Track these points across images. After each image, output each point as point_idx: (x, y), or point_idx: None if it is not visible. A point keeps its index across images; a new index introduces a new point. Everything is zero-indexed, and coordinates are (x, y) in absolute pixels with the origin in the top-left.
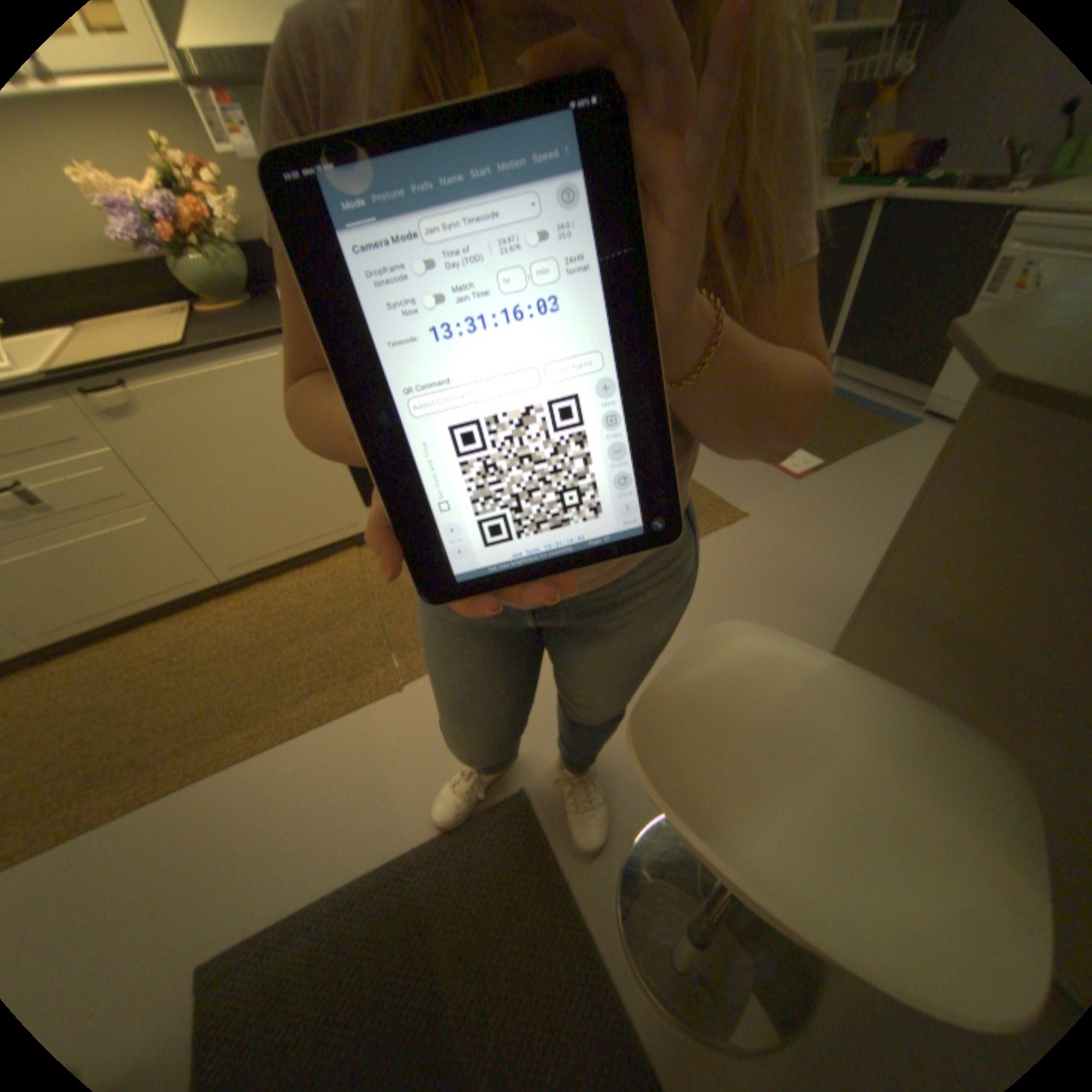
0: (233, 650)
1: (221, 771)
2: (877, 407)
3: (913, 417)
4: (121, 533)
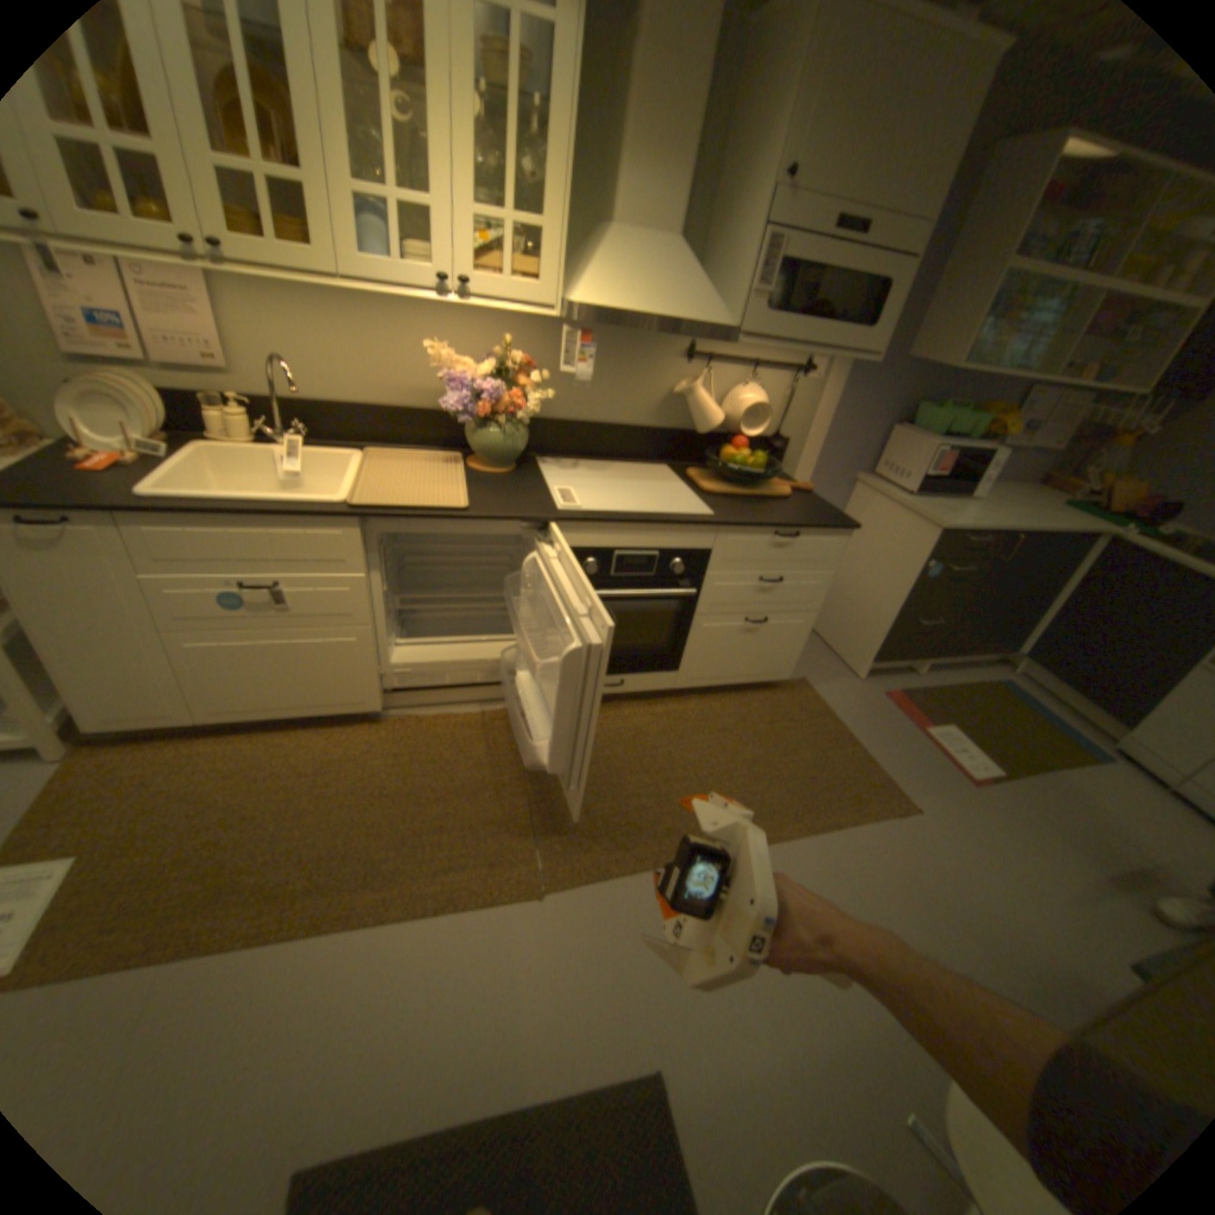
0: (377, 791)
1: (348, 933)
2: (1066, 728)
3: (1105, 754)
4: (329, 646)
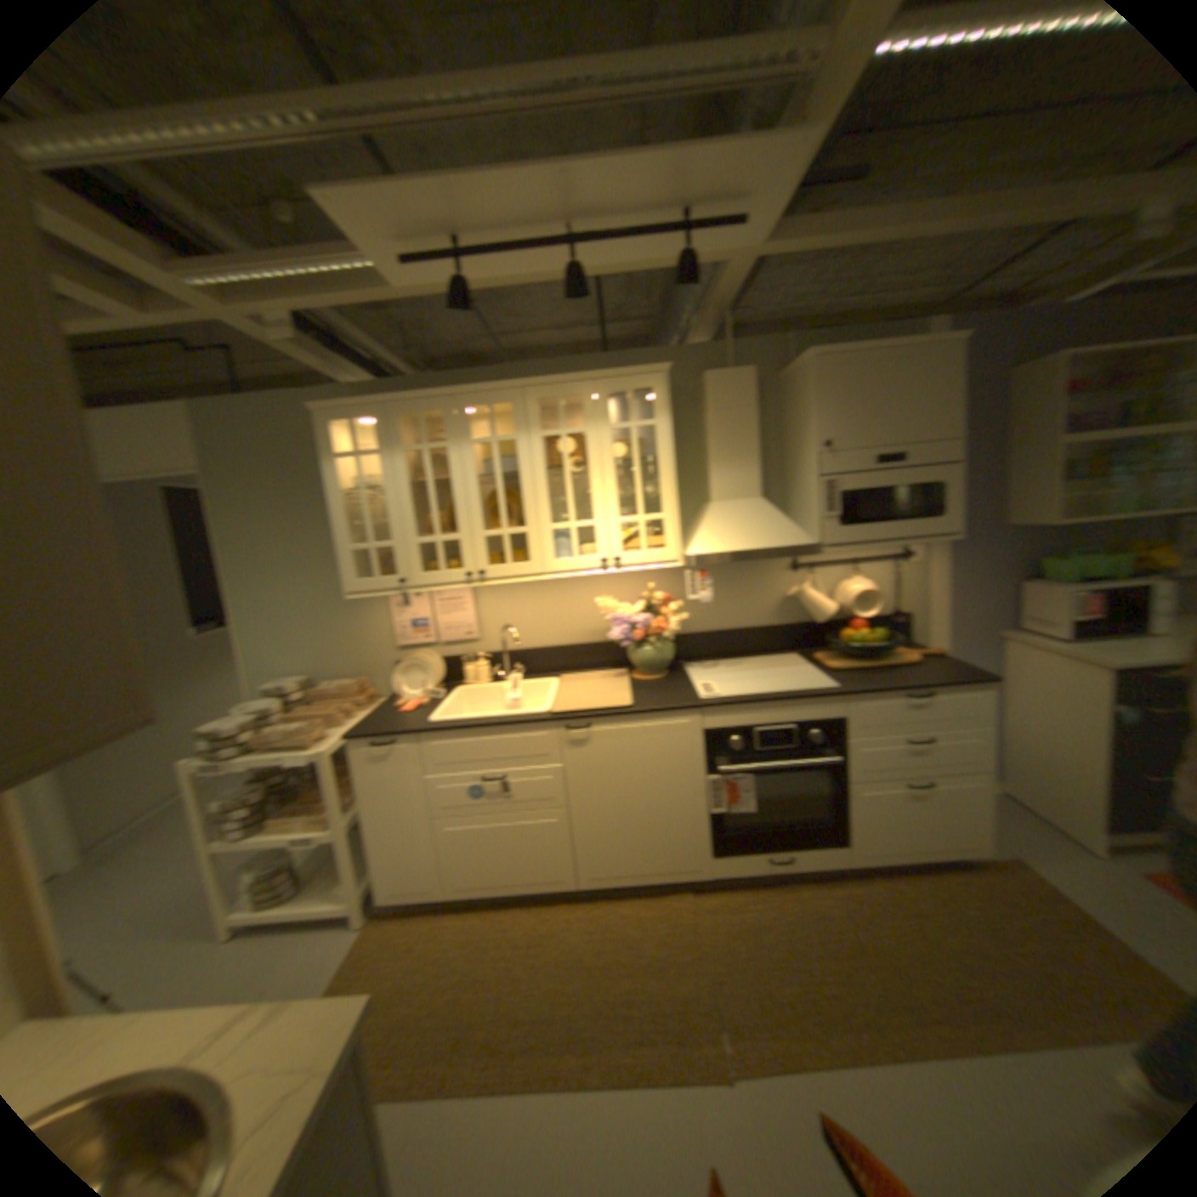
0: (578, 964)
1: (558, 1095)
2: None
3: None
4: (540, 826)
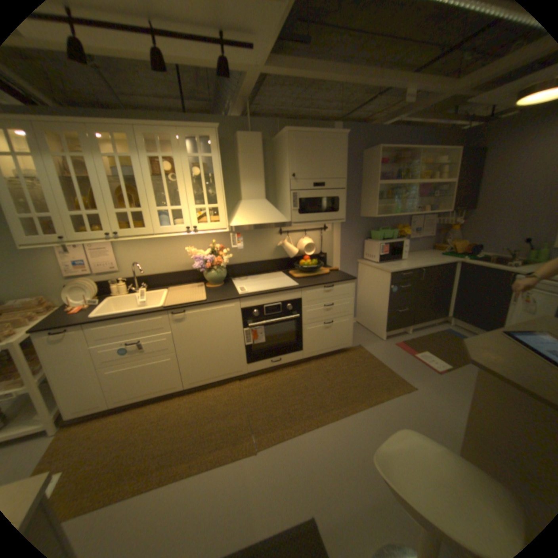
0: (184, 423)
1: (175, 482)
2: None
3: None
4: (160, 363)
